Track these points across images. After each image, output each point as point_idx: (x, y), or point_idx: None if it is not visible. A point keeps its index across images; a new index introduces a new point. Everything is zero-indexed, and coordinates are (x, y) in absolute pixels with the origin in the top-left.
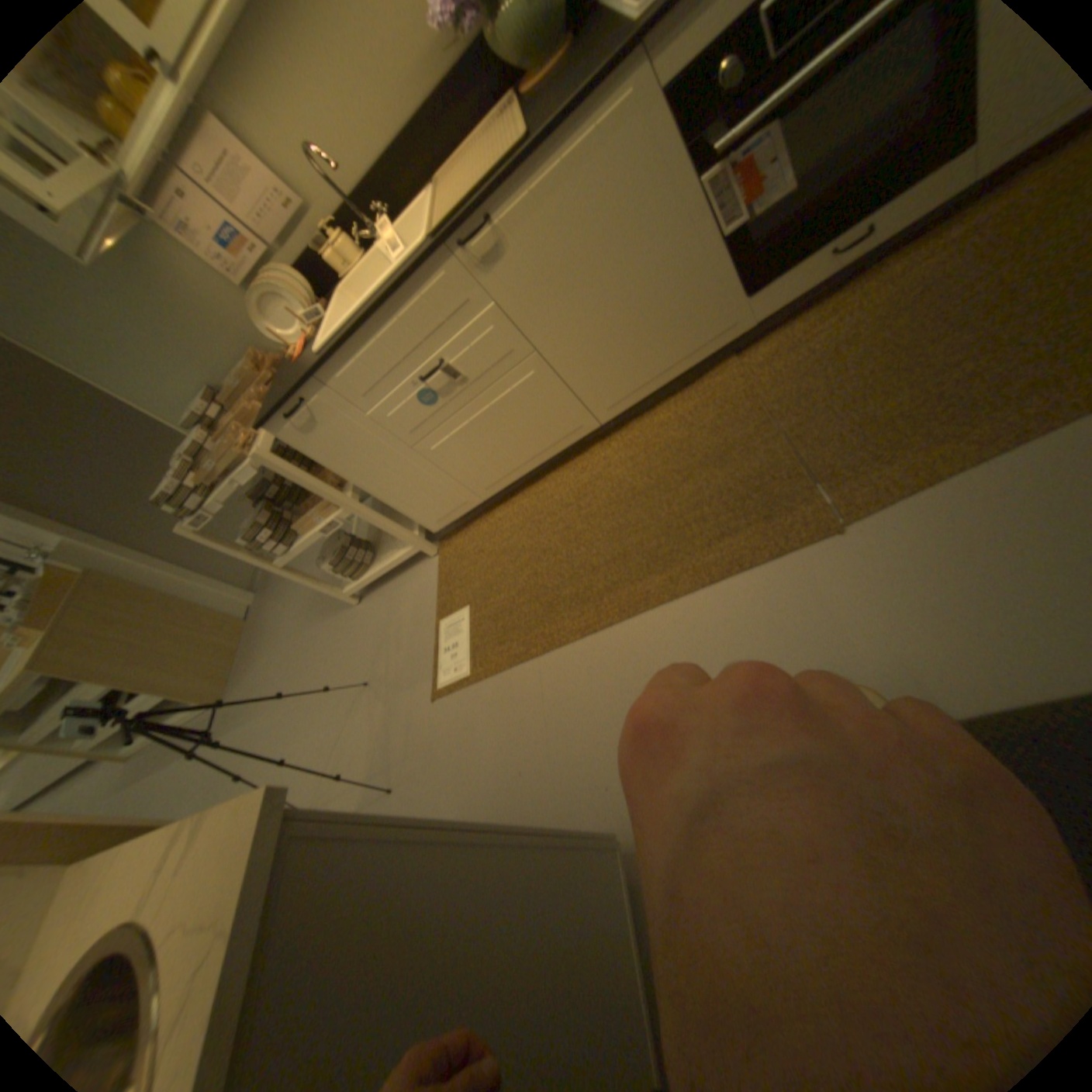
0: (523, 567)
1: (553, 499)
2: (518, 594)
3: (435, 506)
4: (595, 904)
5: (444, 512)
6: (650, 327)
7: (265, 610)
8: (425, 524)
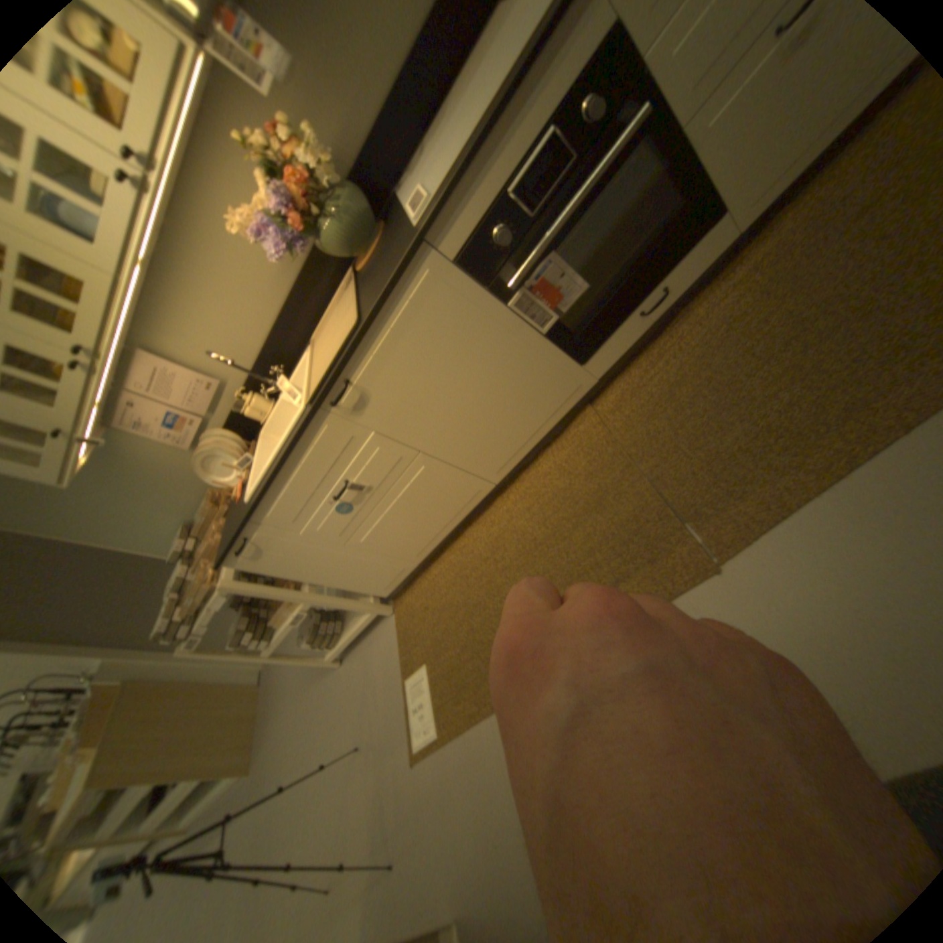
0: (461, 621)
1: (473, 552)
2: (461, 649)
3: (379, 577)
4: None
5: (387, 579)
6: (508, 409)
7: (271, 672)
8: (375, 592)
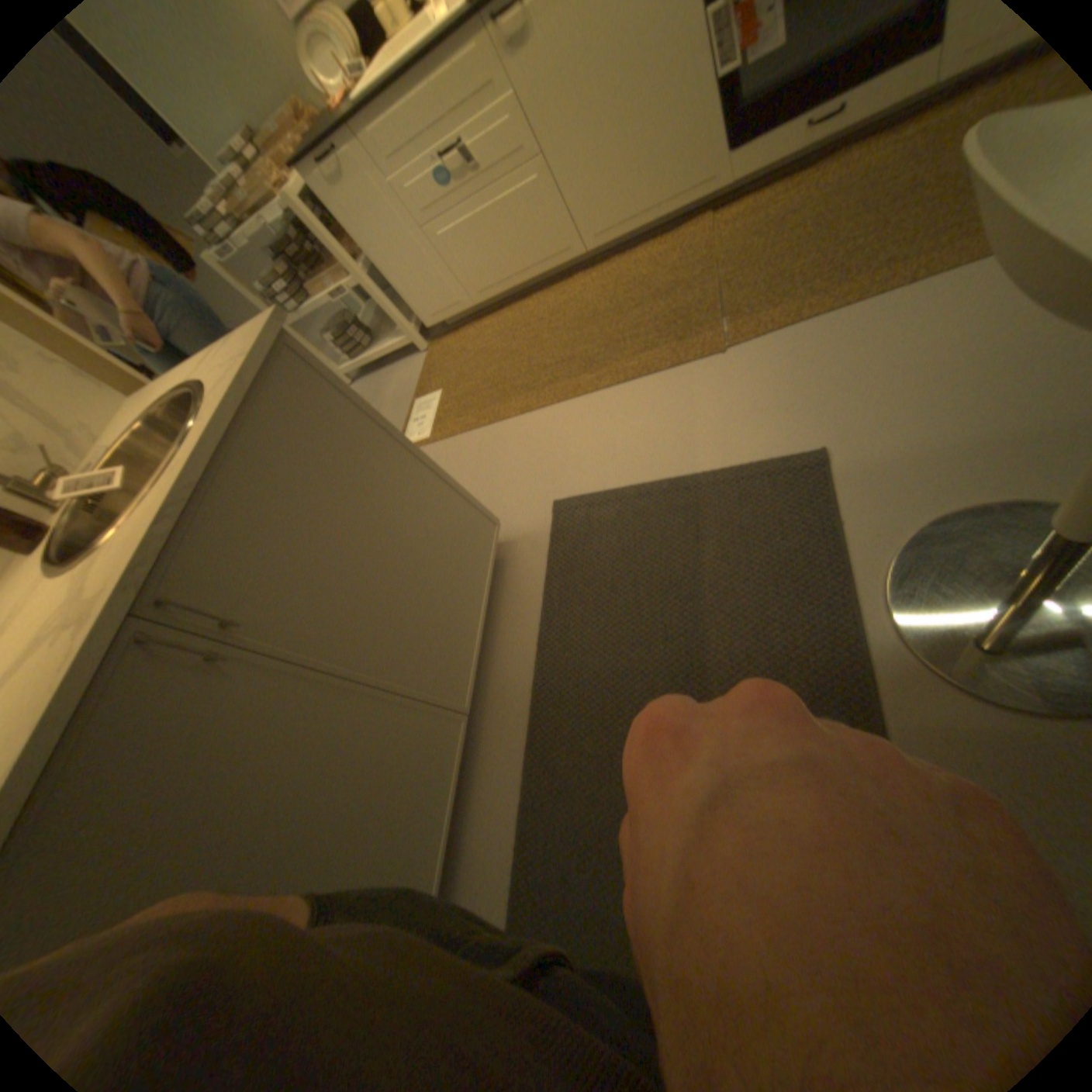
0: (492, 363)
1: (531, 313)
2: (482, 382)
3: (431, 297)
4: (469, 533)
5: (438, 305)
6: (642, 155)
7: None
8: (419, 314)
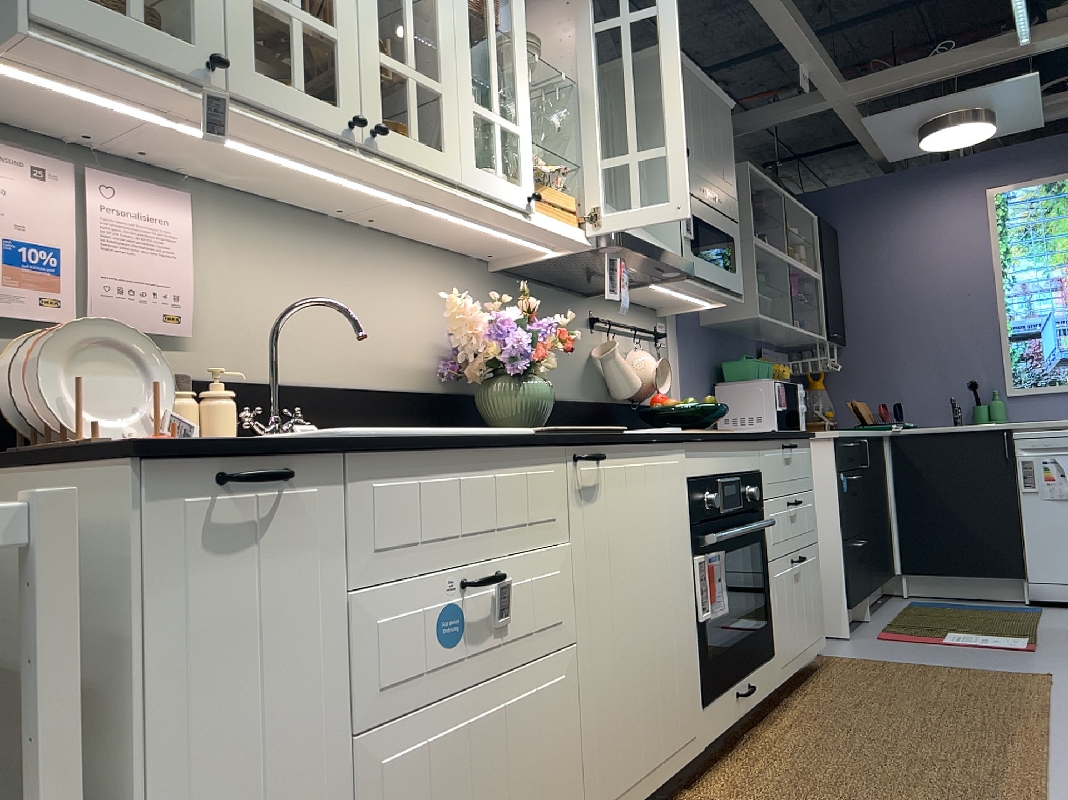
0: None
1: None
2: None
3: None
4: None
5: None
6: (653, 688)
7: None
8: None
